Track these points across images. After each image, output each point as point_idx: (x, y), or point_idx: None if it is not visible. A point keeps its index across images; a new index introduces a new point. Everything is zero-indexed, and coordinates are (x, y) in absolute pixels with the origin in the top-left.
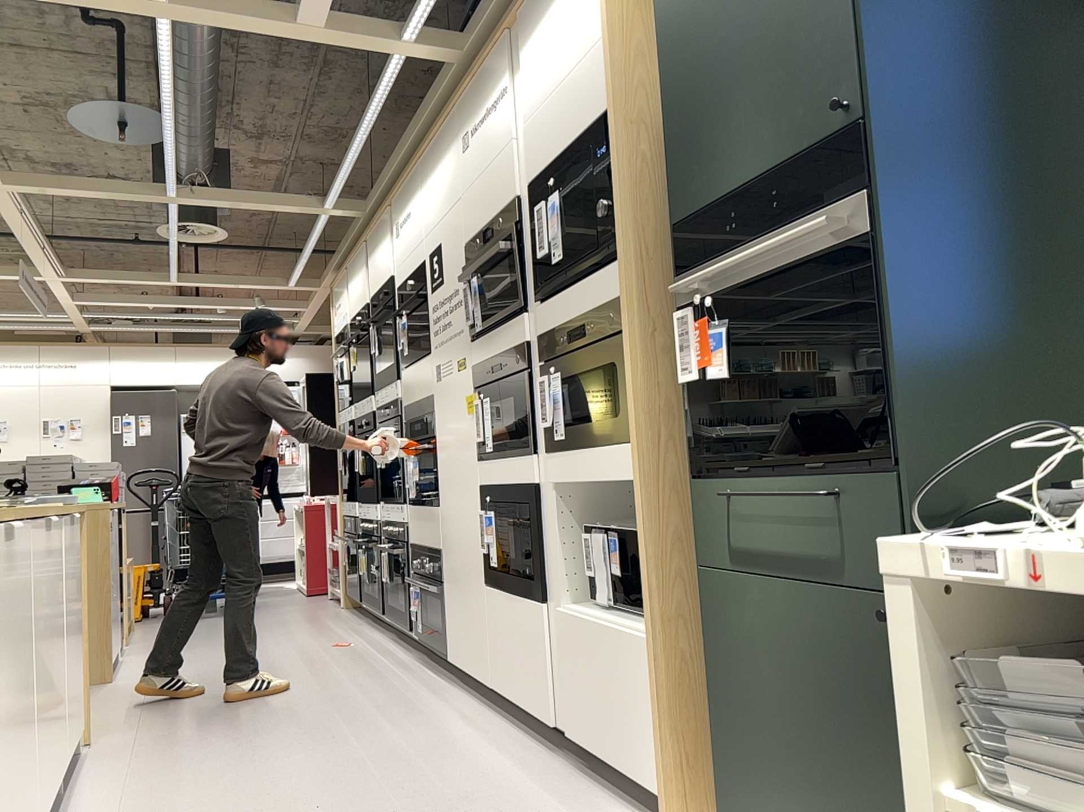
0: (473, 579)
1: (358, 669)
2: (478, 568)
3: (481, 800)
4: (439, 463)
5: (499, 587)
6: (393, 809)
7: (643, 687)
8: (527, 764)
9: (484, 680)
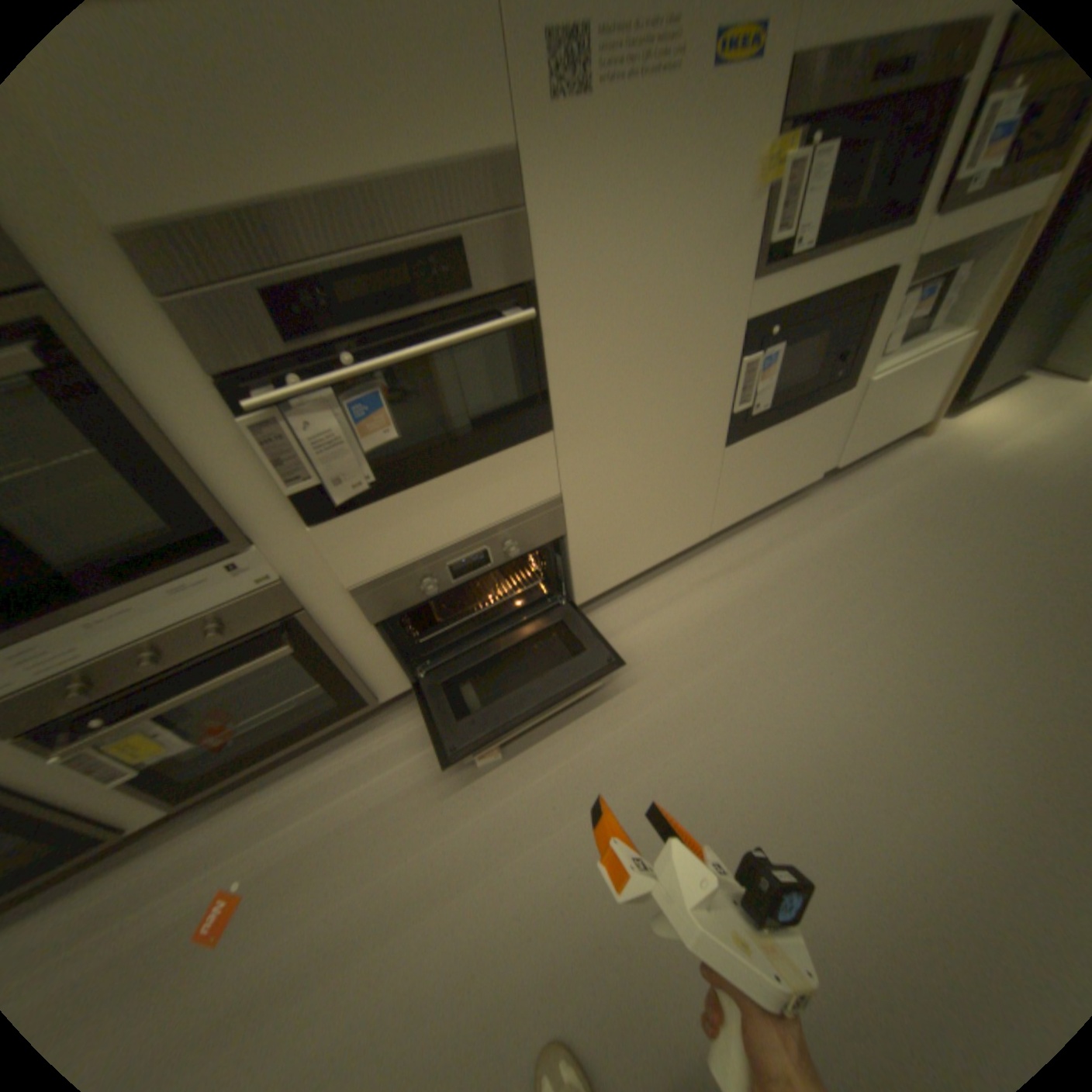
0: (685, 464)
1: (466, 783)
2: (704, 442)
3: (920, 520)
4: (558, 342)
5: (761, 429)
6: (971, 565)
7: (948, 372)
8: (836, 509)
9: (689, 544)
